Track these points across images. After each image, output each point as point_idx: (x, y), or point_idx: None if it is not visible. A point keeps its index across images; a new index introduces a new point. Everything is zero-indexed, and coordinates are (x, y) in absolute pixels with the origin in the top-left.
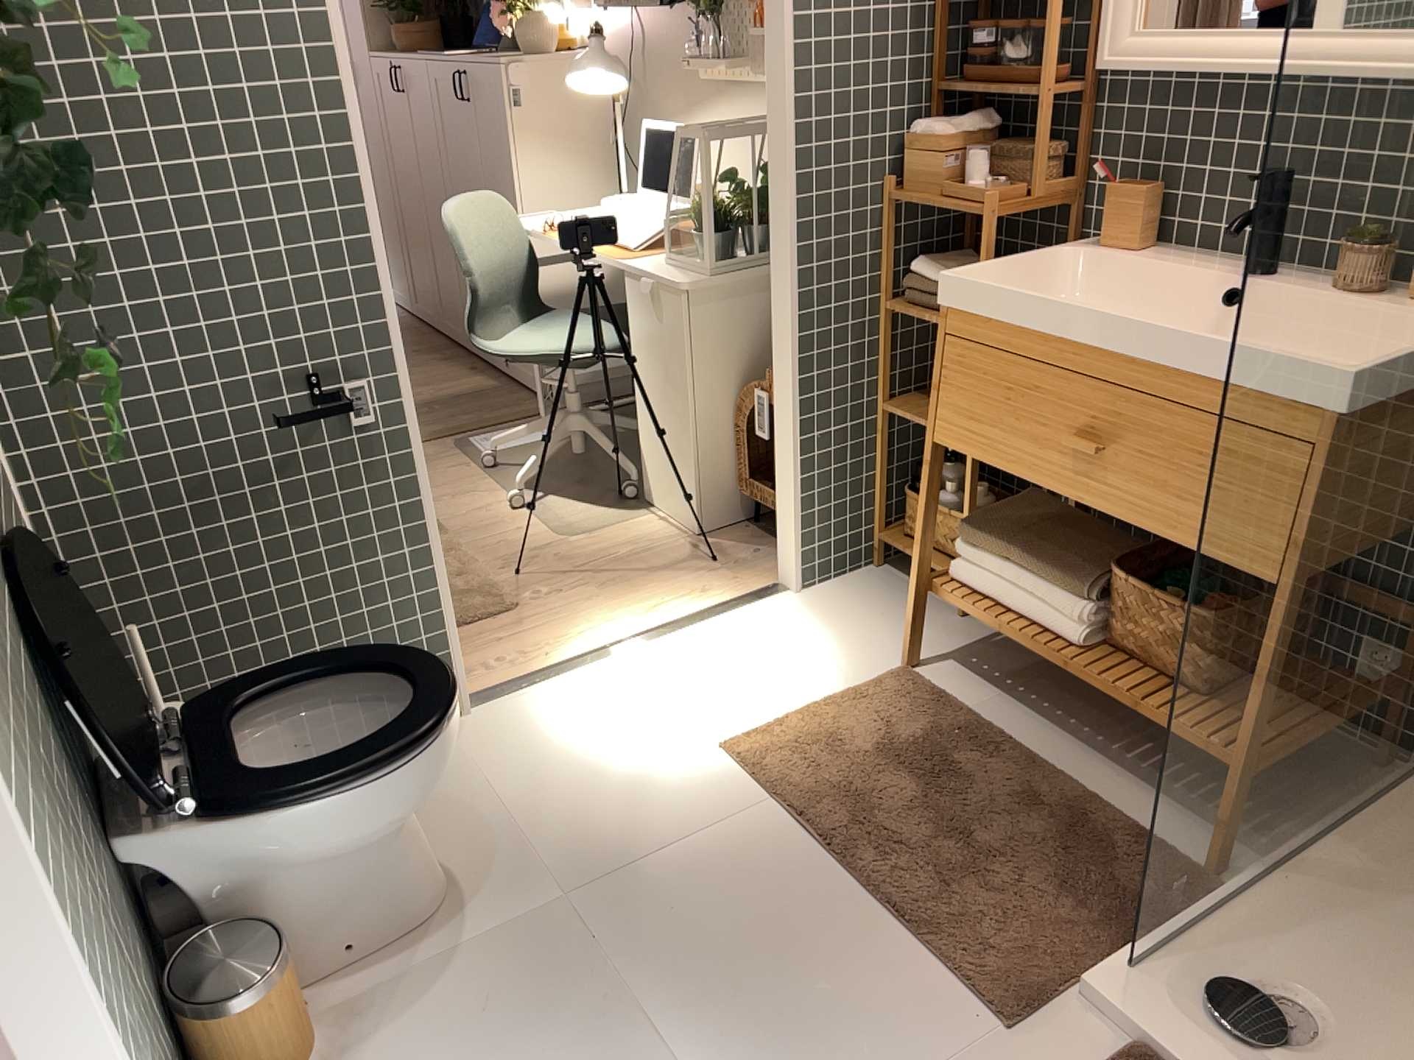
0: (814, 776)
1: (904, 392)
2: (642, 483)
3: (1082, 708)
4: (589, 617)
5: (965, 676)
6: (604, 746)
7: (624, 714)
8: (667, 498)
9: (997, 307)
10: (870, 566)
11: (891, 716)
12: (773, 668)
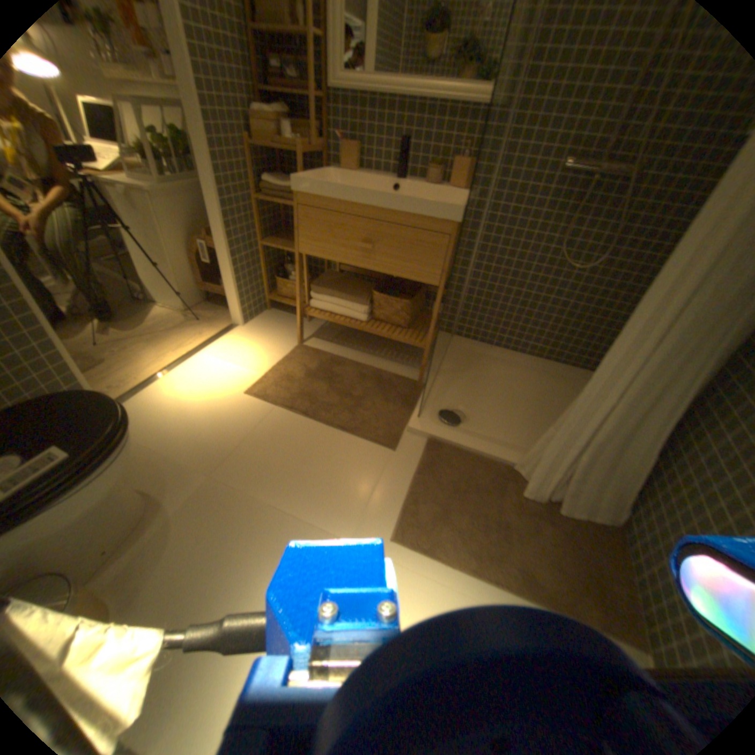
0: (284, 391)
1: (270, 234)
2: (146, 290)
3: (360, 342)
4: (148, 354)
5: (320, 341)
6: (187, 406)
7: (190, 391)
8: (163, 295)
9: (315, 189)
10: (266, 309)
11: (302, 361)
12: (247, 355)
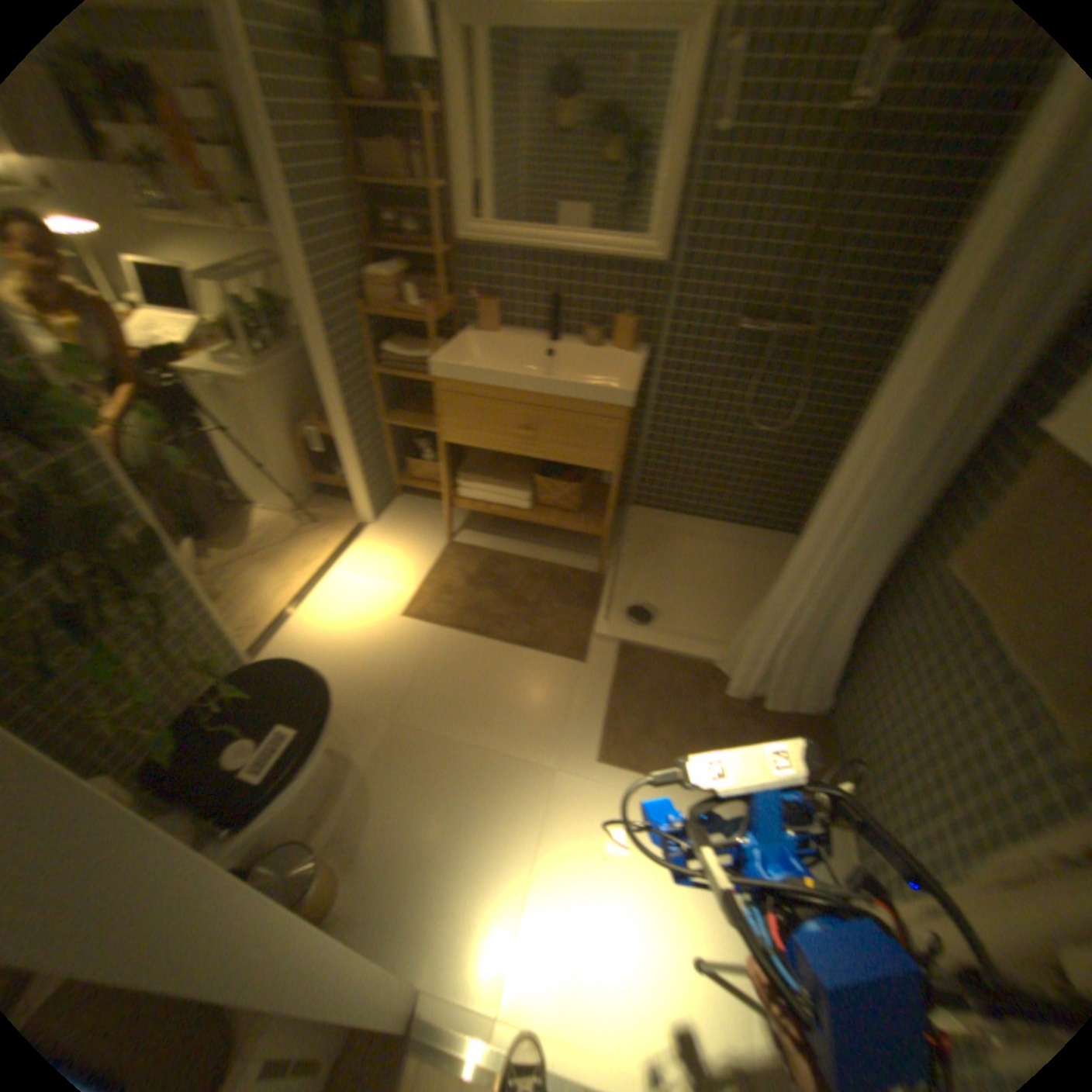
0: (445, 606)
1: (392, 413)
2: (230, 492)
3: (518, 528)
4: (265, 582)
5: (470, 534)
6: (339, 643)
7: (335, 623)
8: (256, 497)
9: (454, 371)
10: (391, 497)
11: (456, 565)
12: (387, 566)
